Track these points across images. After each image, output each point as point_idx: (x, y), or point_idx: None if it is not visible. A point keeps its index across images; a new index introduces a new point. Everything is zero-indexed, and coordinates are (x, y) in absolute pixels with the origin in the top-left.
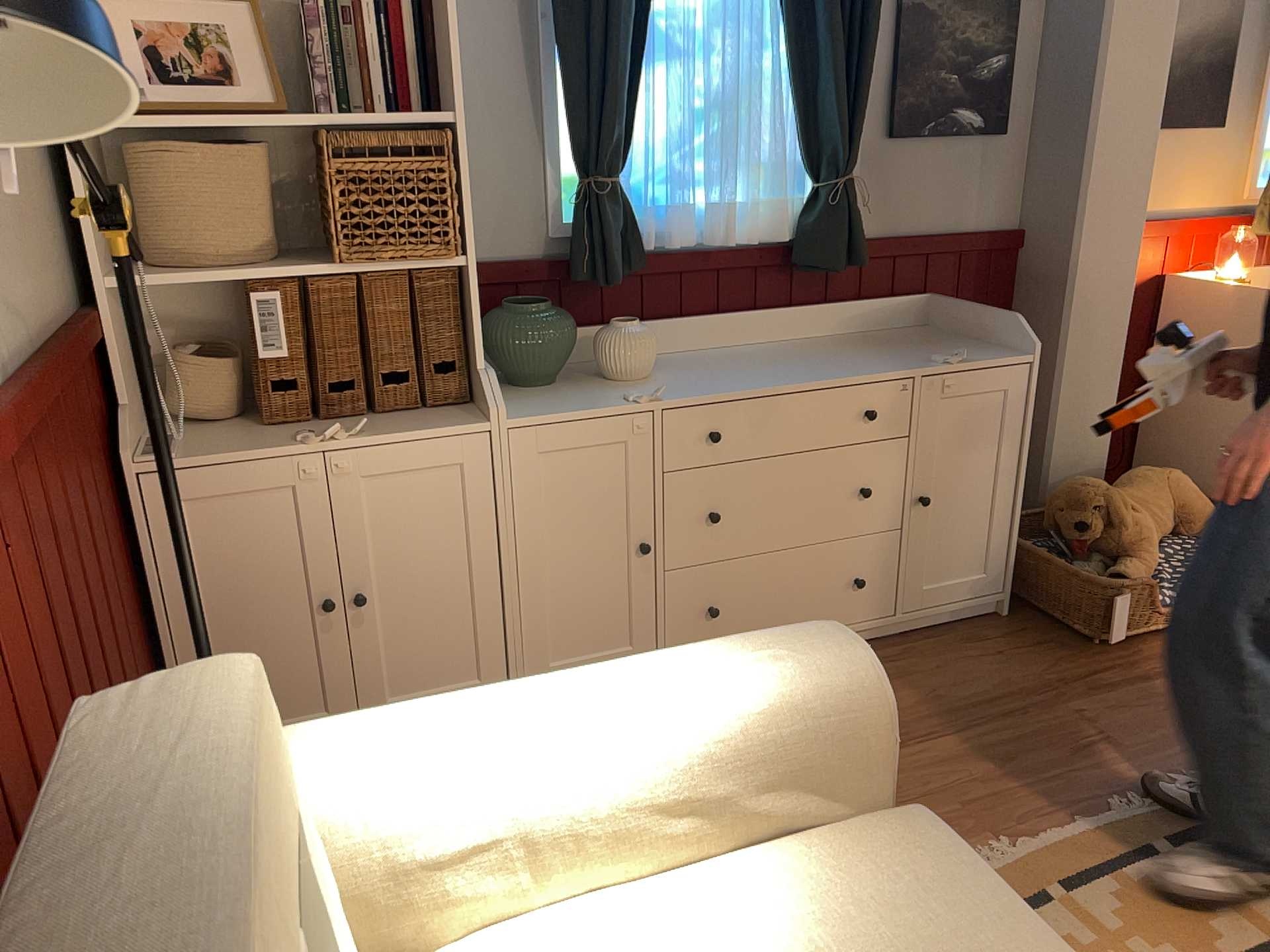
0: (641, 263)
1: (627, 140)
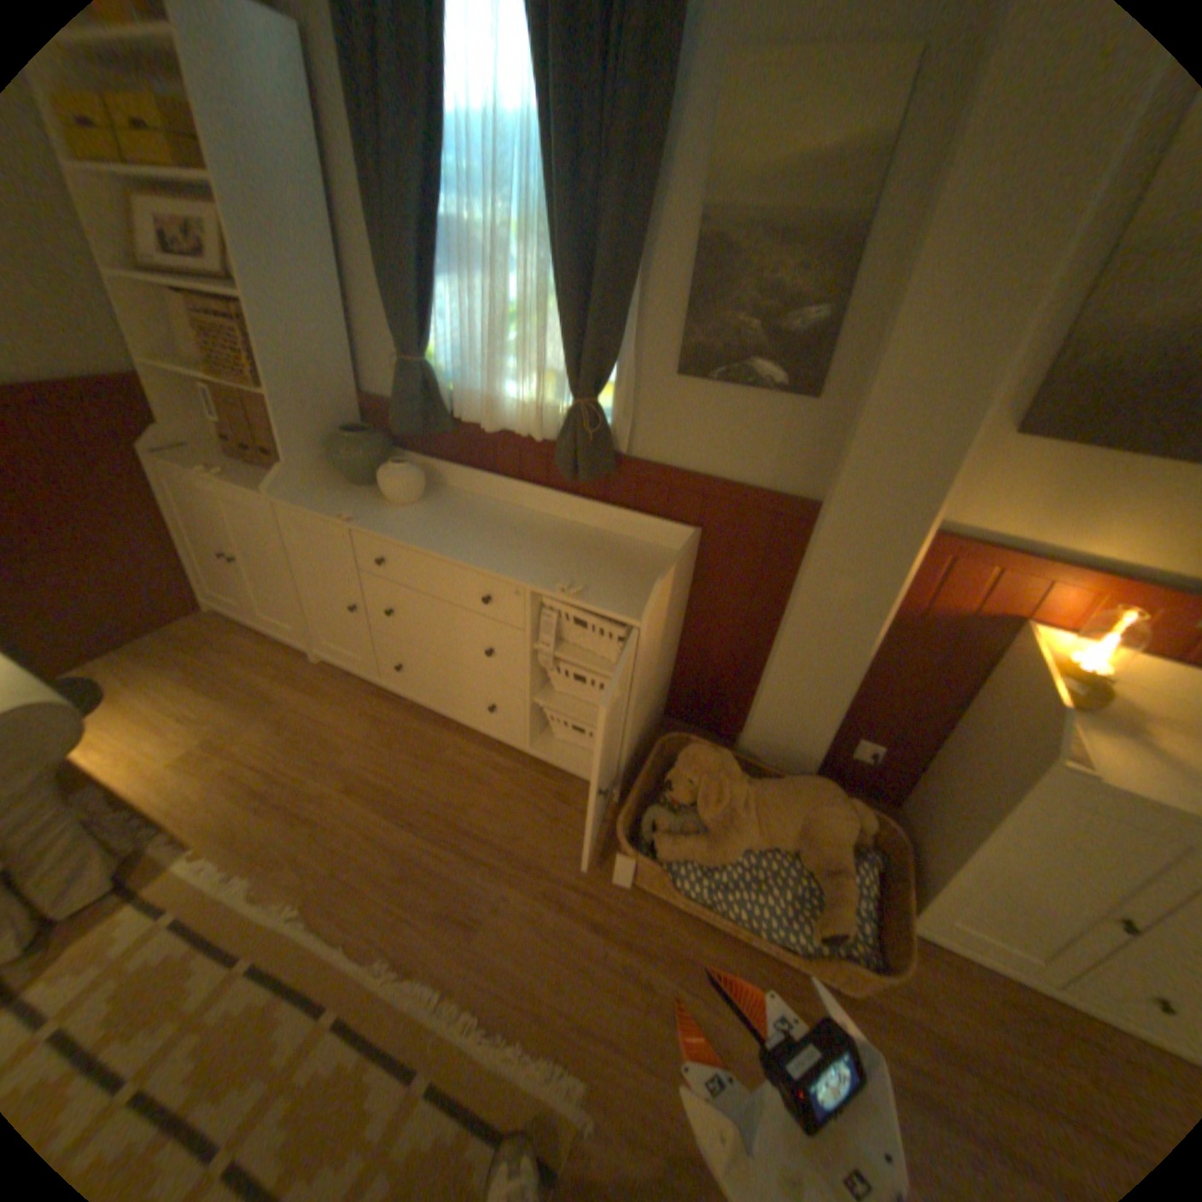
0: (452, 426)
1: (424, 331)
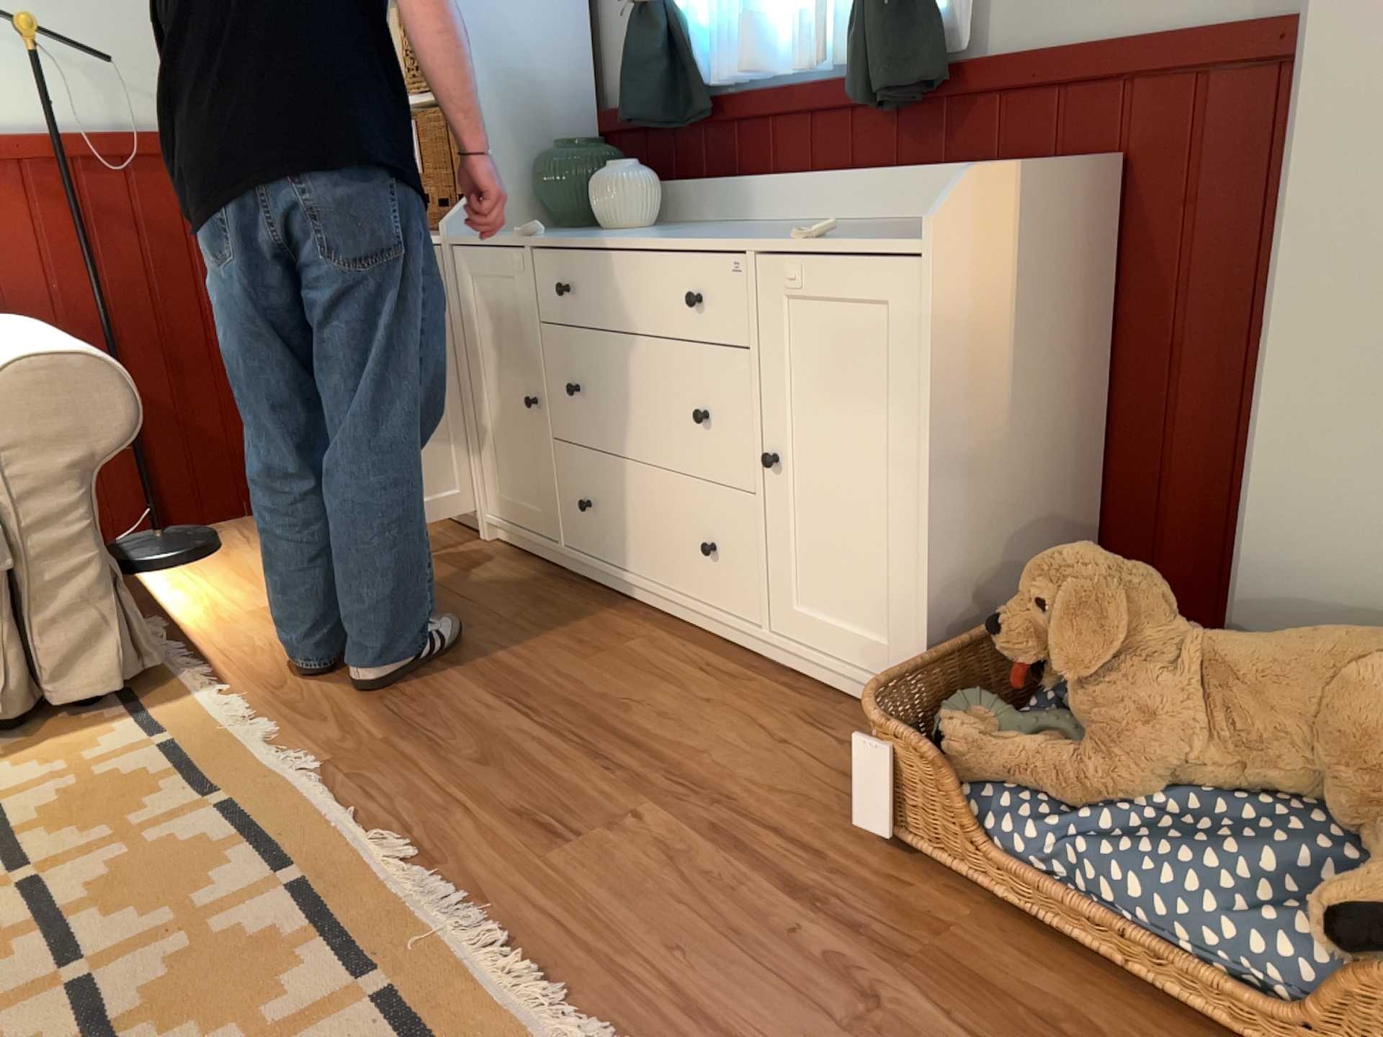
0: (704, 106)
1: None
